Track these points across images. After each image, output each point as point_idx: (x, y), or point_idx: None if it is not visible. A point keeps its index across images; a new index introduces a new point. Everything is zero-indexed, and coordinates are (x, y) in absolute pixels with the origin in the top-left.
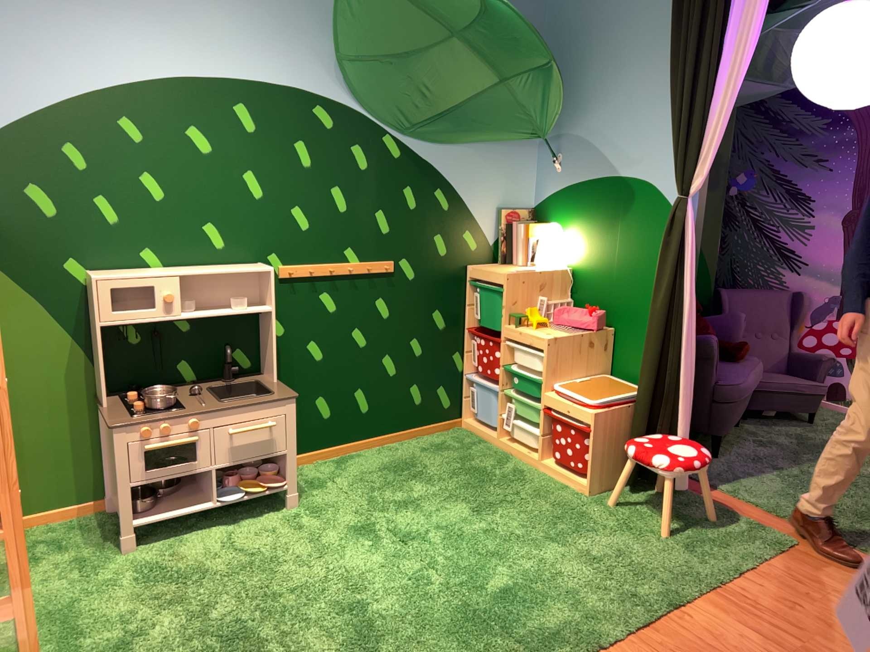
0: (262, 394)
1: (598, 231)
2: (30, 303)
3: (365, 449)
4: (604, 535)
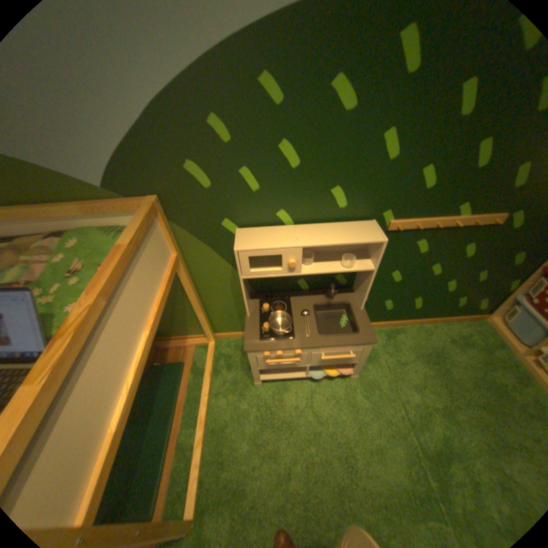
0: (350, 317)
1: None
2: (203, 247)
3: (409, 325)
4: None
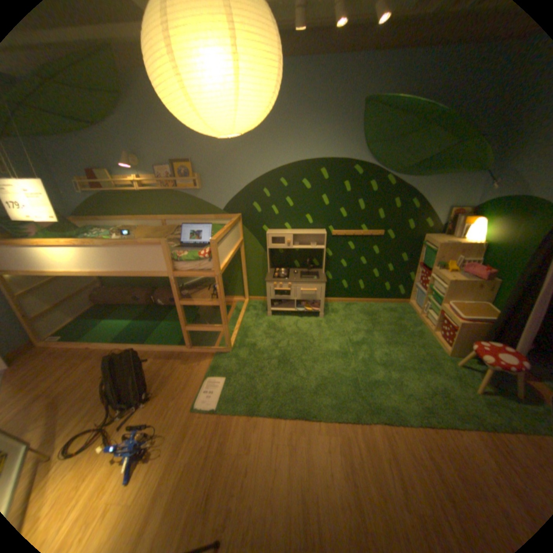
0: (317, 277)
1: (508, 226)
2: (252, 238)
3: (360, 302)
4: (443, 379)
